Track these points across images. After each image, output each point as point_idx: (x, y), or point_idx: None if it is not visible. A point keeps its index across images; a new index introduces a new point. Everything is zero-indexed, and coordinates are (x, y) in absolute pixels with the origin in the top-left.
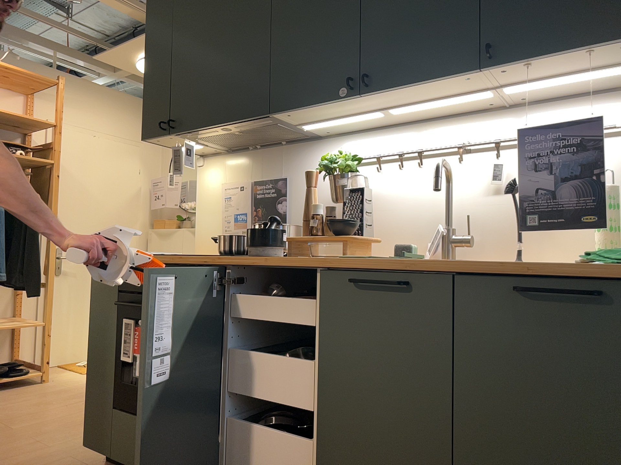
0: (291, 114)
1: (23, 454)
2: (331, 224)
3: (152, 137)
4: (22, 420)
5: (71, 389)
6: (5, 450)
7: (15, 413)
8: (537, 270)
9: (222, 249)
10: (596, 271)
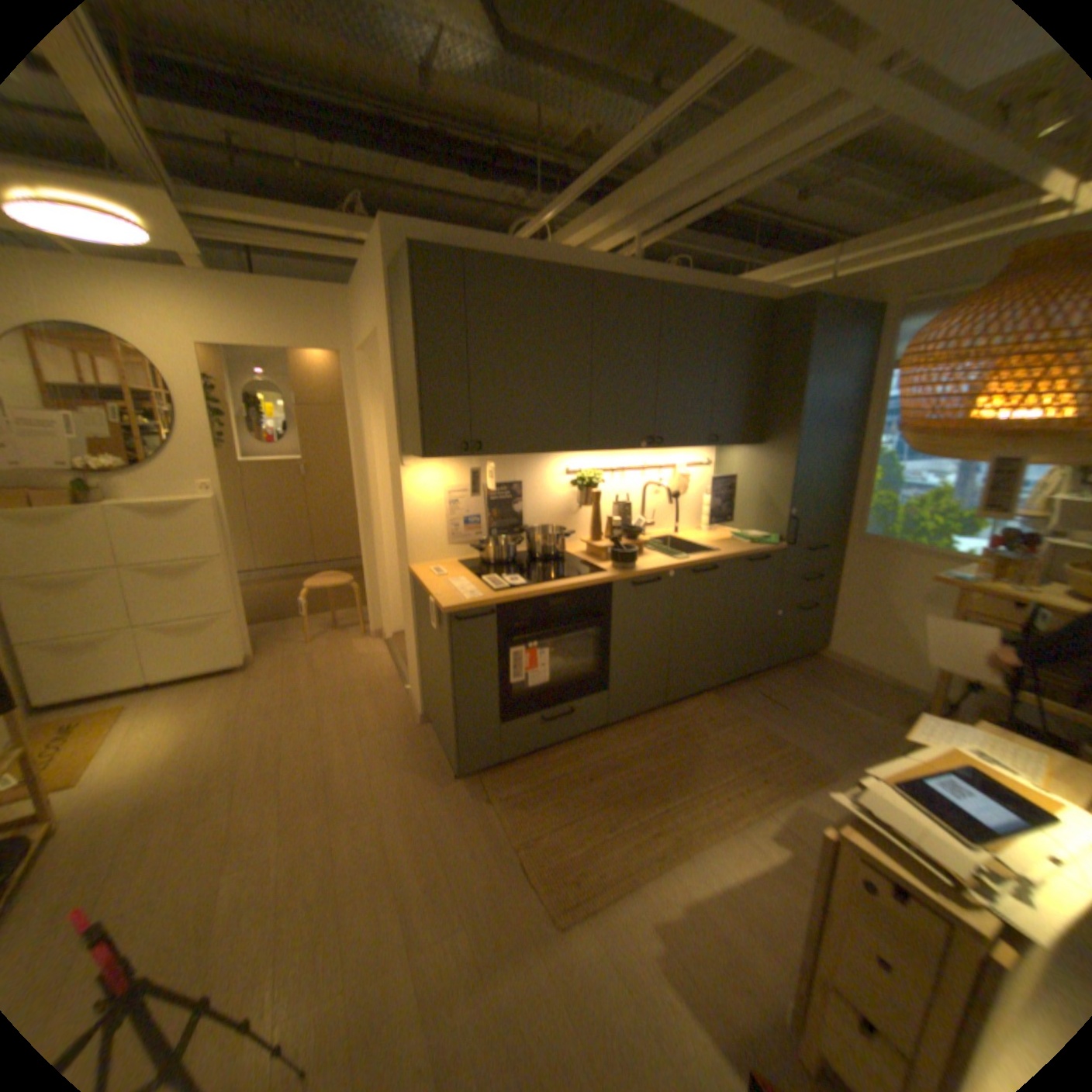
0: (594, 450)
1: (376, 840)
2: (623, 532)
3: (436, 456)
4: (245, 849)
5: (148, 801)
6: (348, 856)
7: (202, 858)
8: (753, 552)
9: (500, 558)
10: (763, 549)
